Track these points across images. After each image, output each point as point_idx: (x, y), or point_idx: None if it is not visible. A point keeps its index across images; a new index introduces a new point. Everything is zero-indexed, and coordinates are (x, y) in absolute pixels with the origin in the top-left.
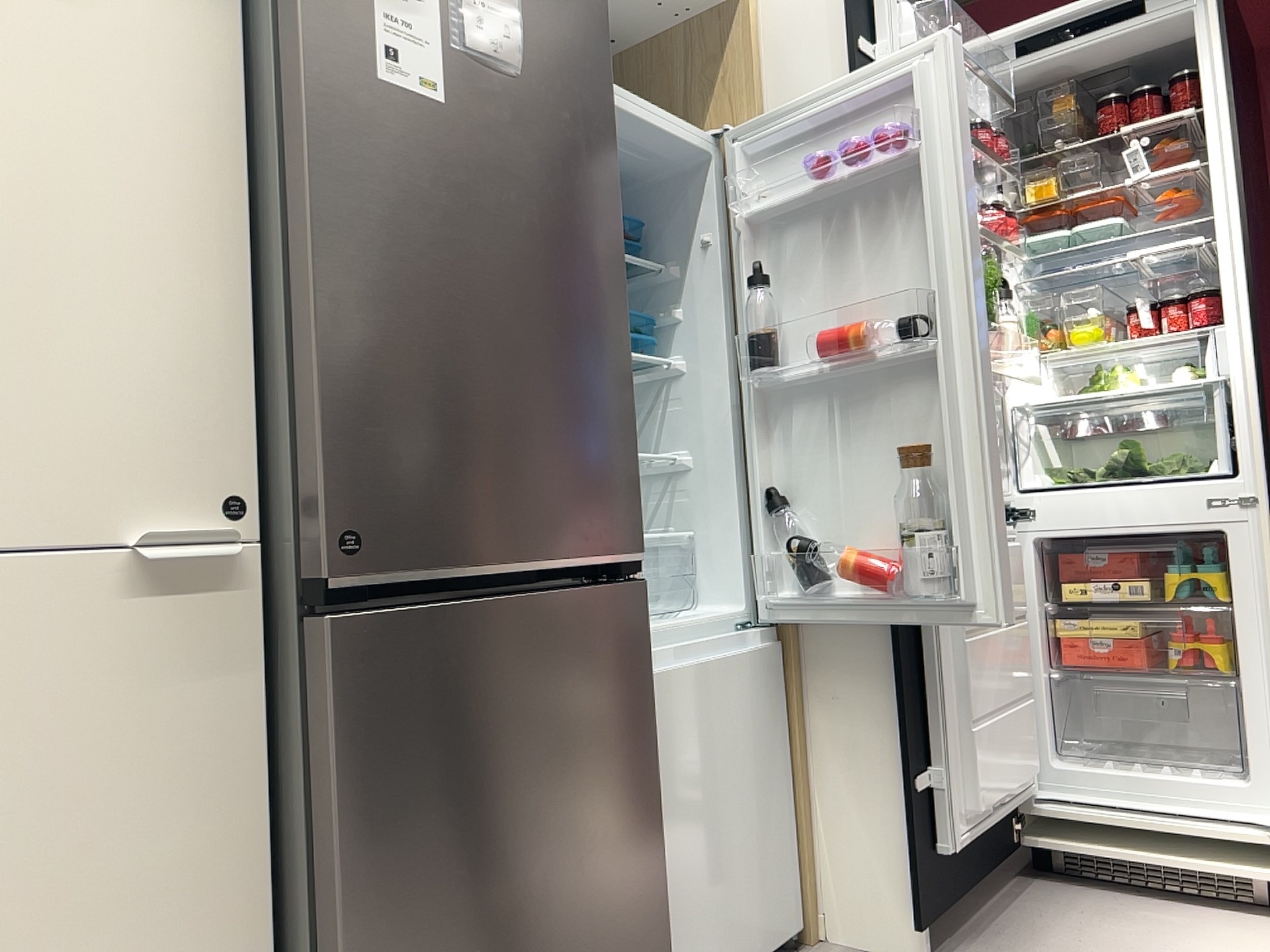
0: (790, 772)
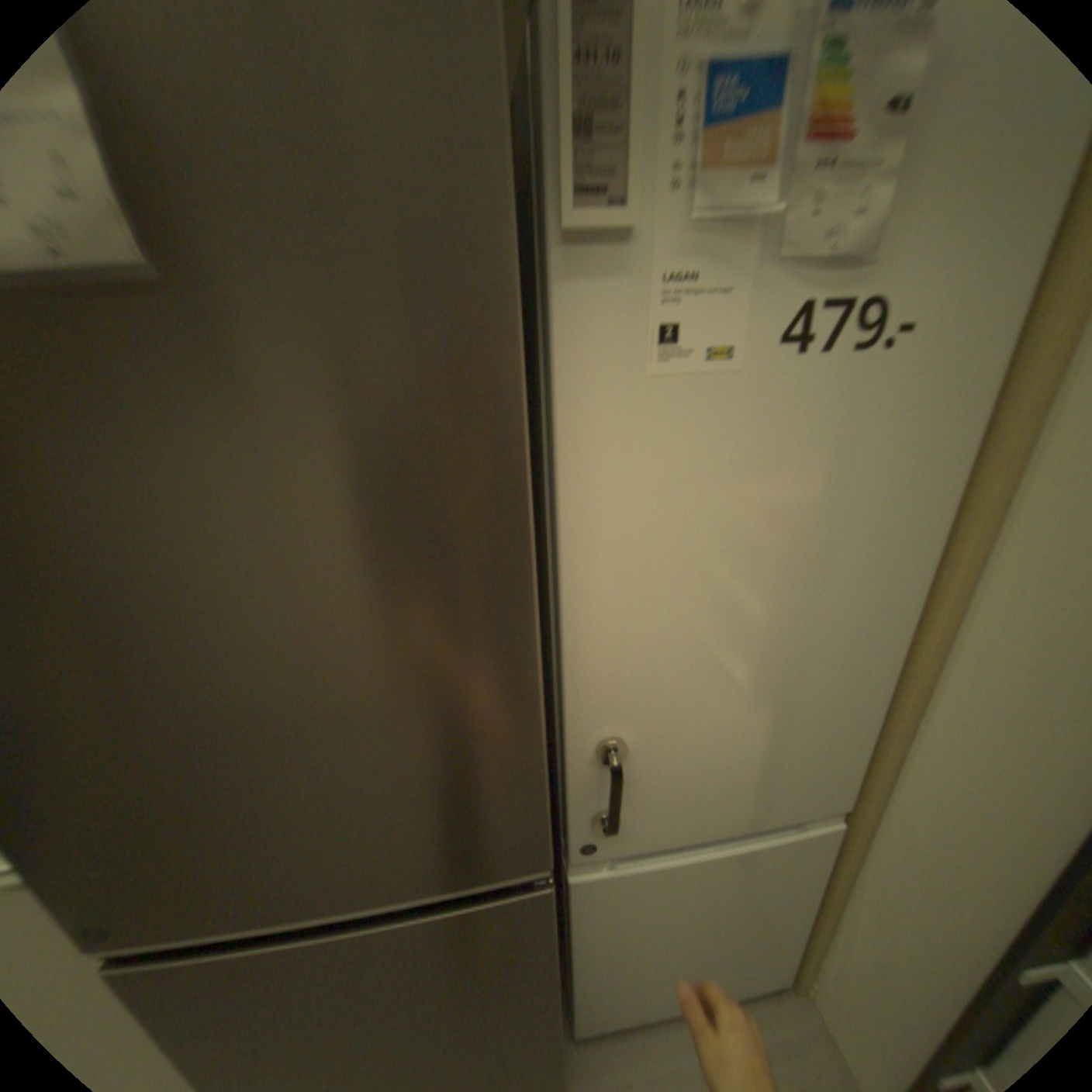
0: (818, 901)
